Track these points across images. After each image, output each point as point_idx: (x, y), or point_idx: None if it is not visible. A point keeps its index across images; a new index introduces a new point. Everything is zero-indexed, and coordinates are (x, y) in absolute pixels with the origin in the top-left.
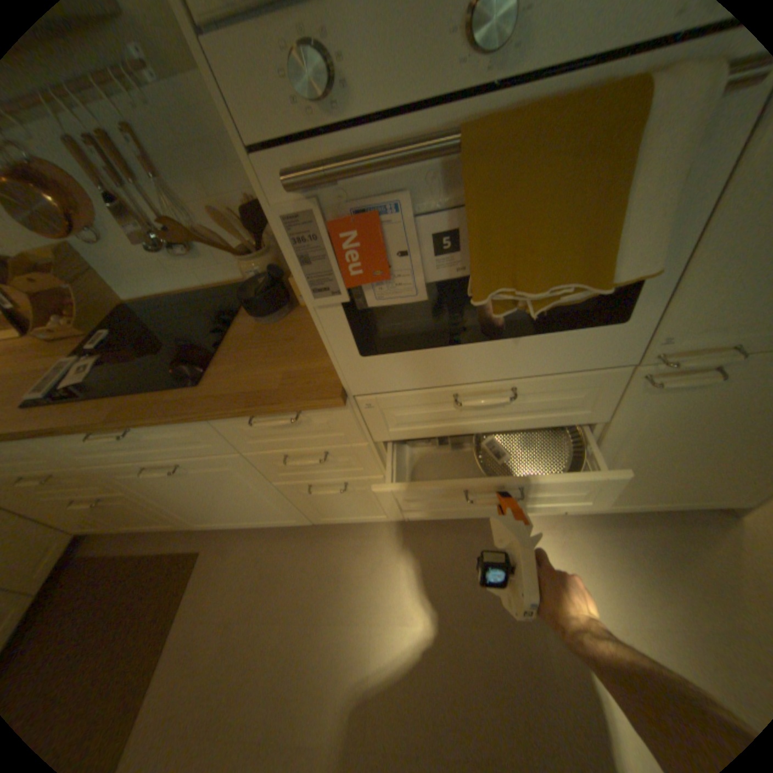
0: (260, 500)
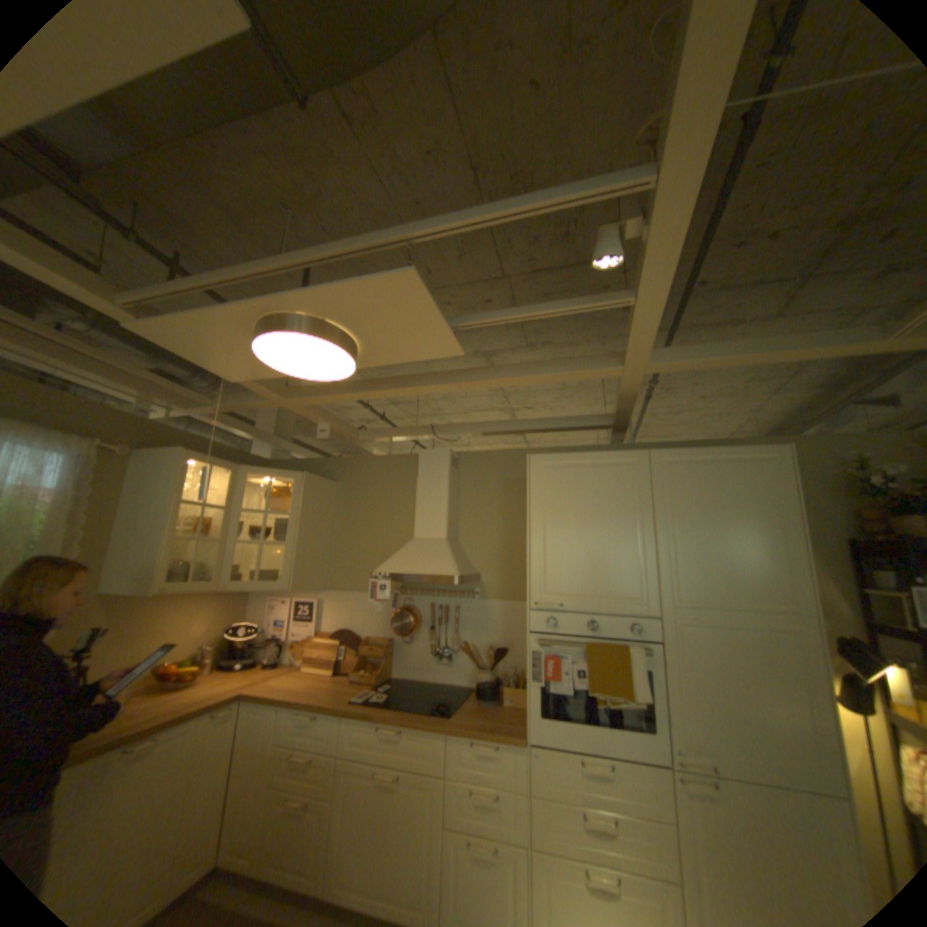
0: (419, 857)
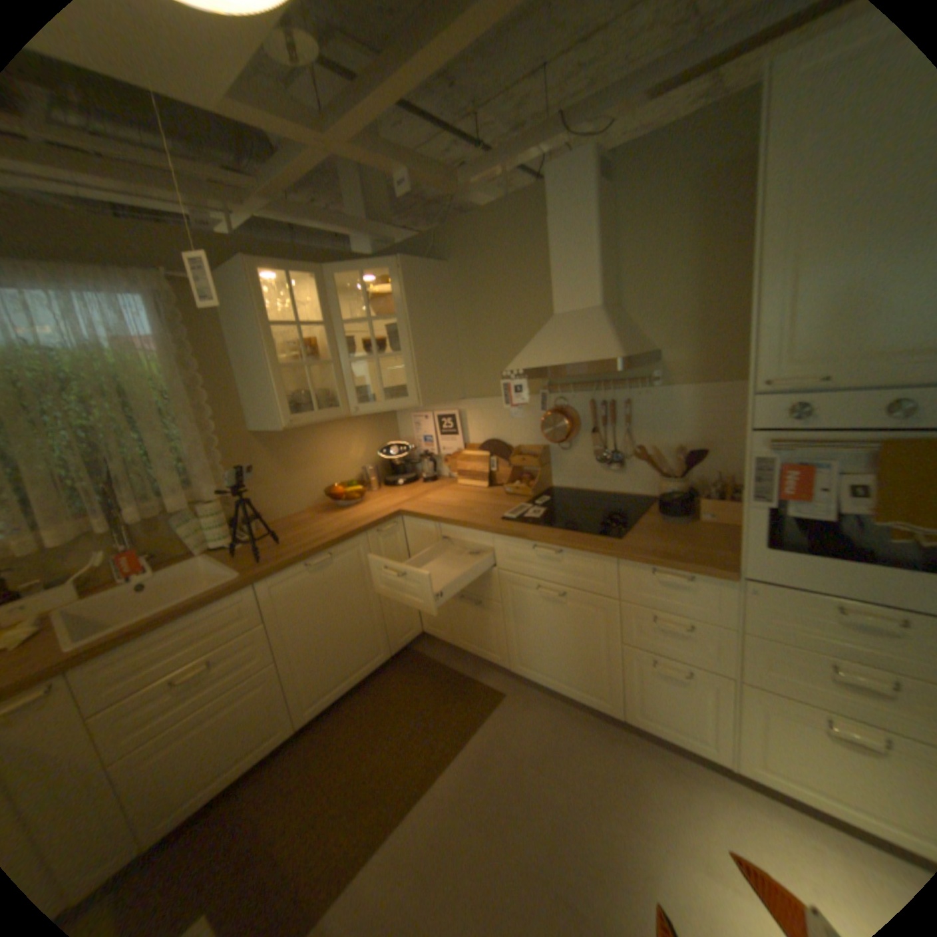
0: (598, 660)
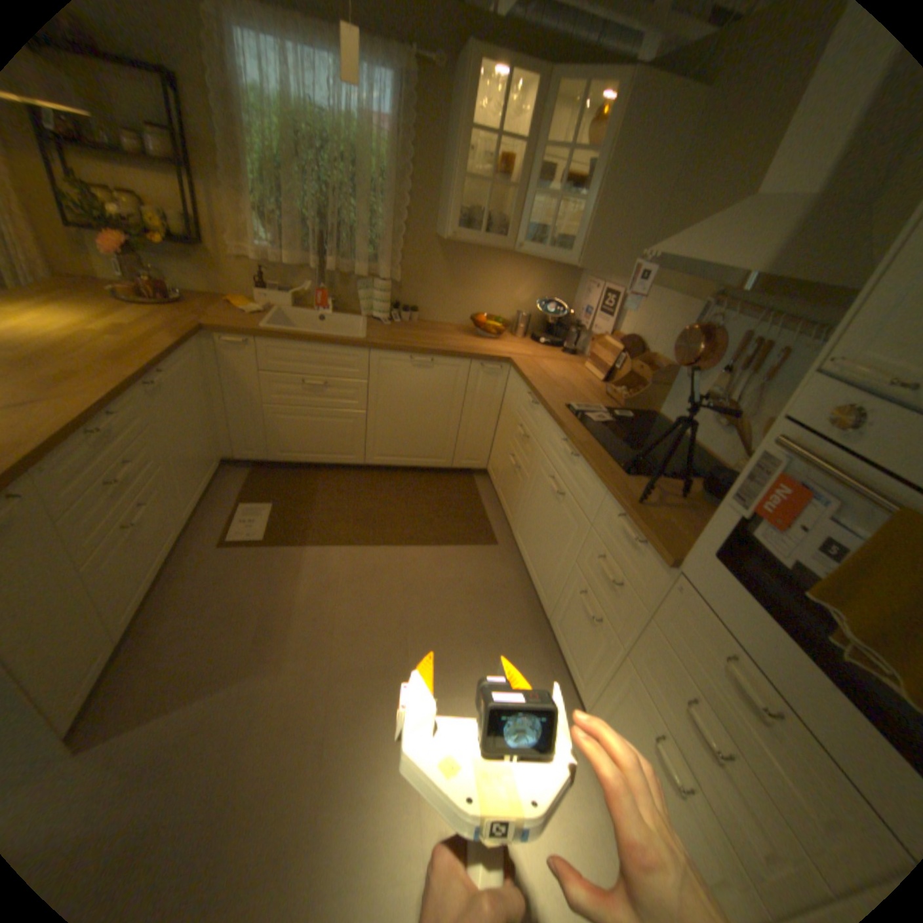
0: (557, 564)
